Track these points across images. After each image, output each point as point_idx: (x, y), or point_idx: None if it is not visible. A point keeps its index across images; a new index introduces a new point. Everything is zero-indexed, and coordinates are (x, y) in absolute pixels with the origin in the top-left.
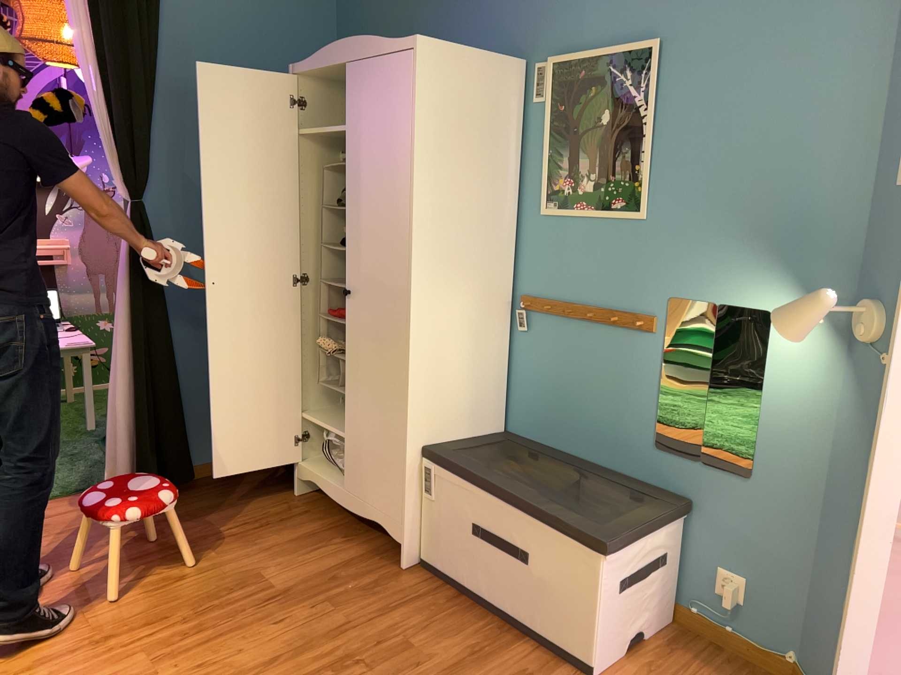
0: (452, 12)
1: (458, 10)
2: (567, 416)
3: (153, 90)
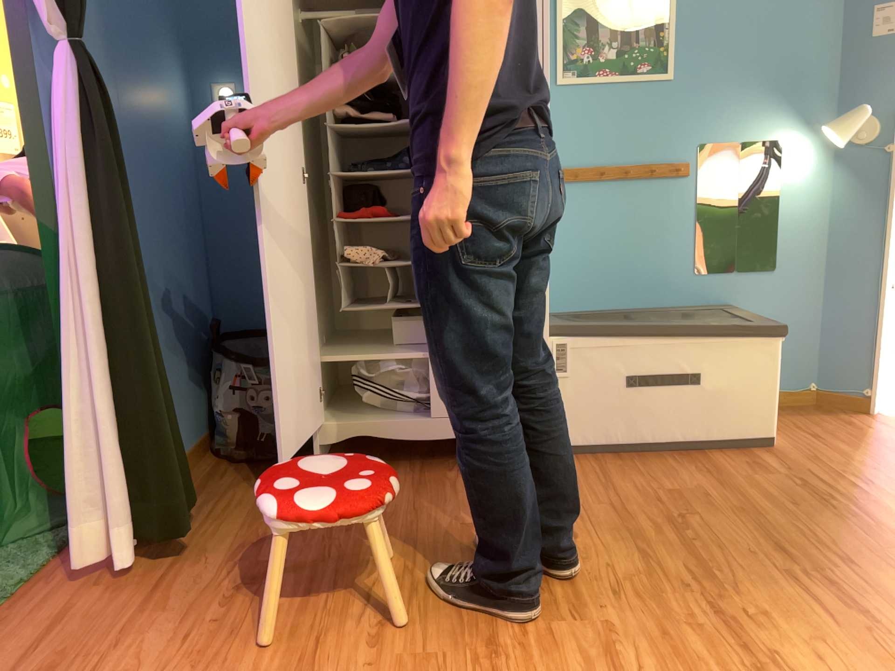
0: None
1: None
2: (602, 275)
3: None
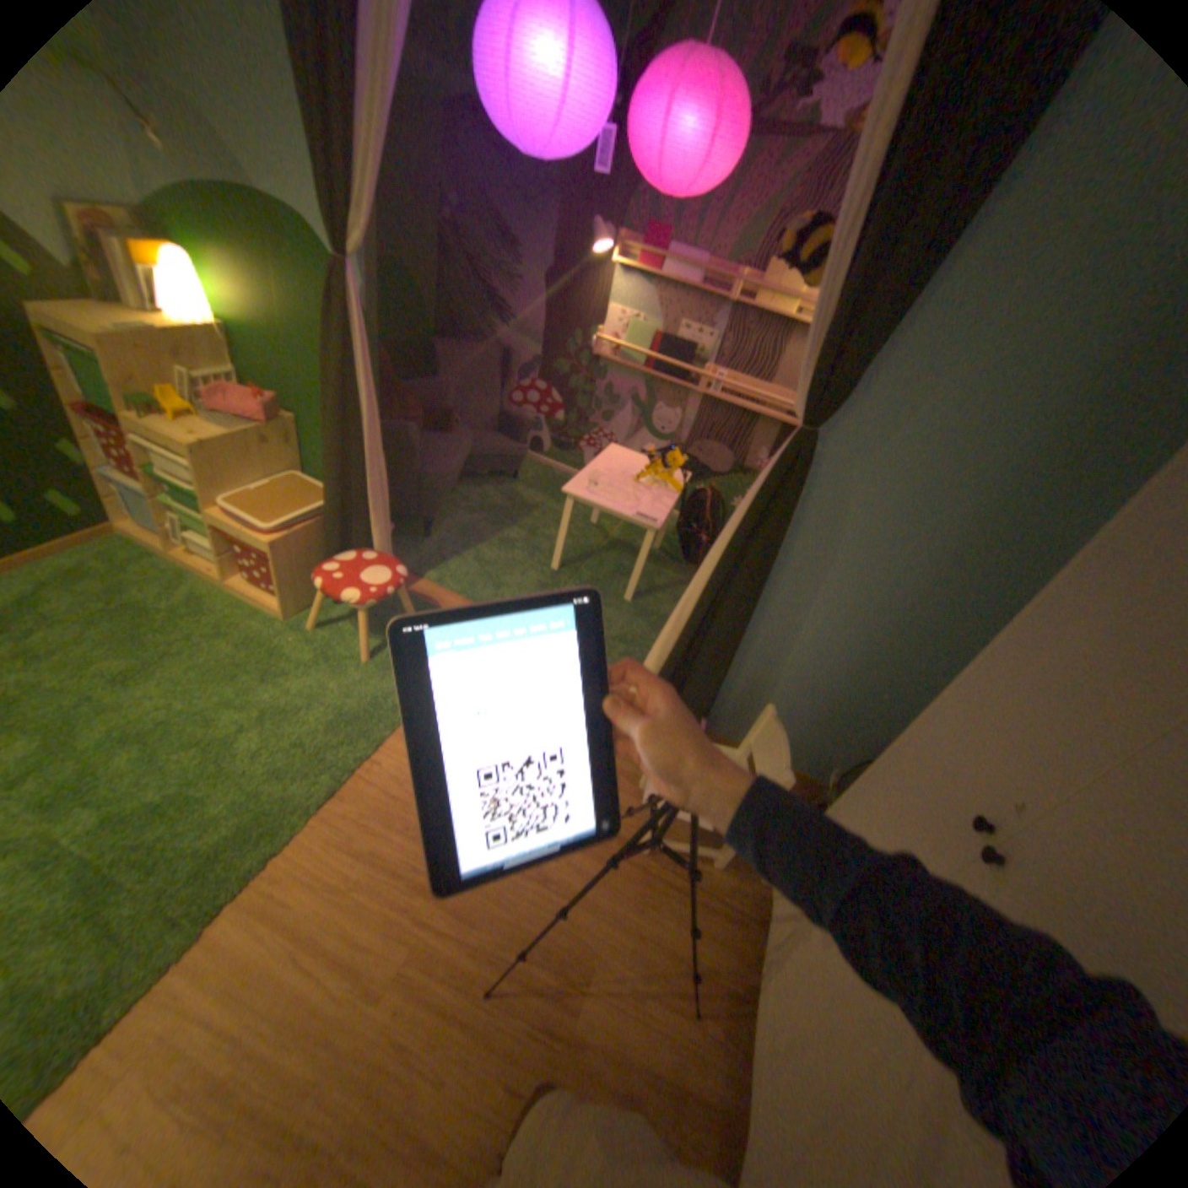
0: None
1: None
2: None
3: (956, 238)
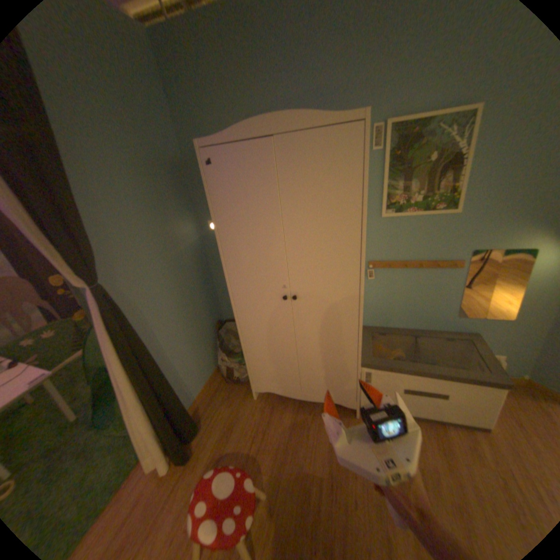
0: (290, 87)
1: (296, 85)
2: (402, 313)
3: (69, 181)
